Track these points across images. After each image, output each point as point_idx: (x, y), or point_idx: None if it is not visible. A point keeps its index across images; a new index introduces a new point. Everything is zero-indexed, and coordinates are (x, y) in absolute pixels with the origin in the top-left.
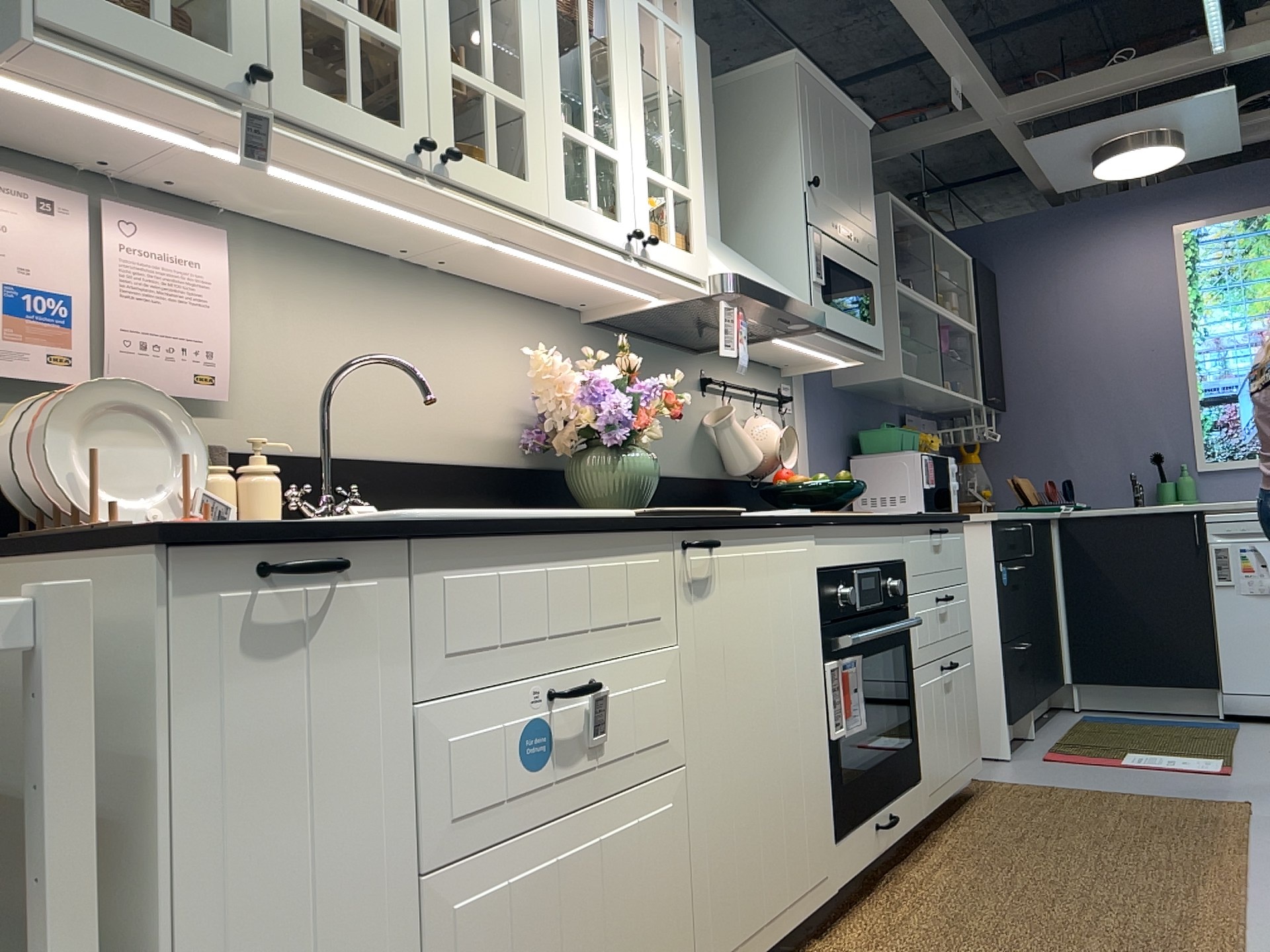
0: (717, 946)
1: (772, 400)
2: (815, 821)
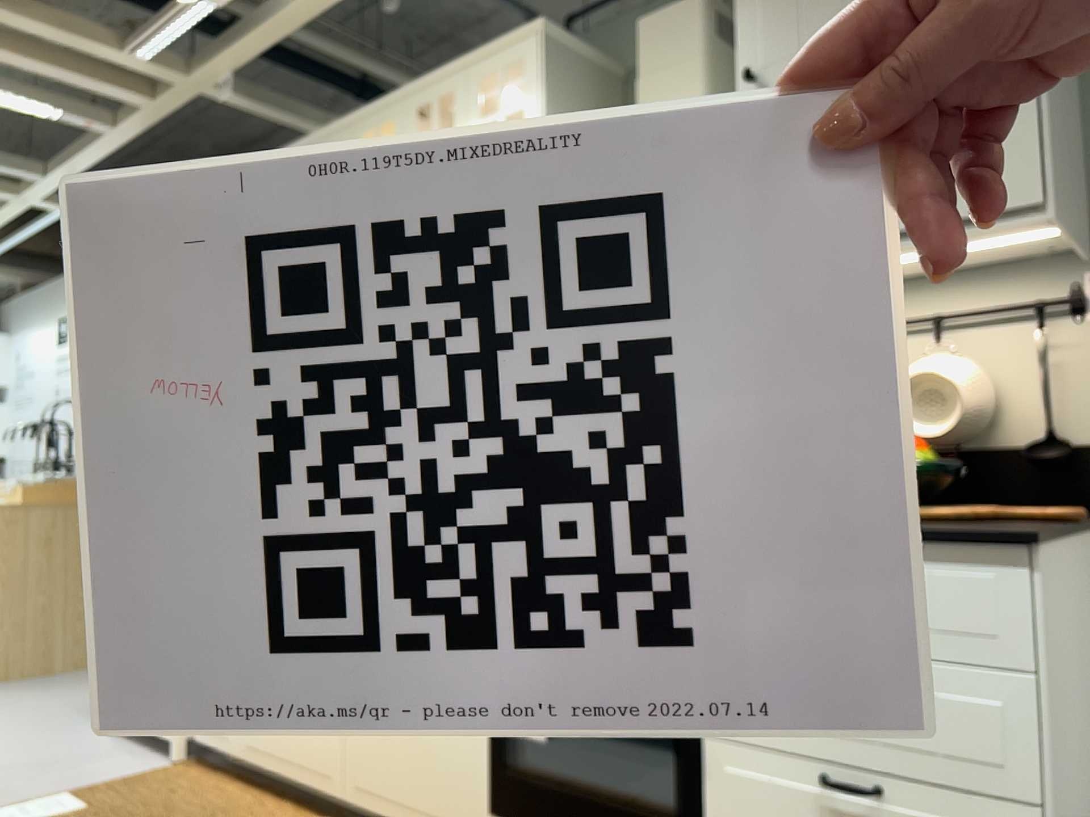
0: (356, 780)
1: (1025, 313)
2: (458, 776)
